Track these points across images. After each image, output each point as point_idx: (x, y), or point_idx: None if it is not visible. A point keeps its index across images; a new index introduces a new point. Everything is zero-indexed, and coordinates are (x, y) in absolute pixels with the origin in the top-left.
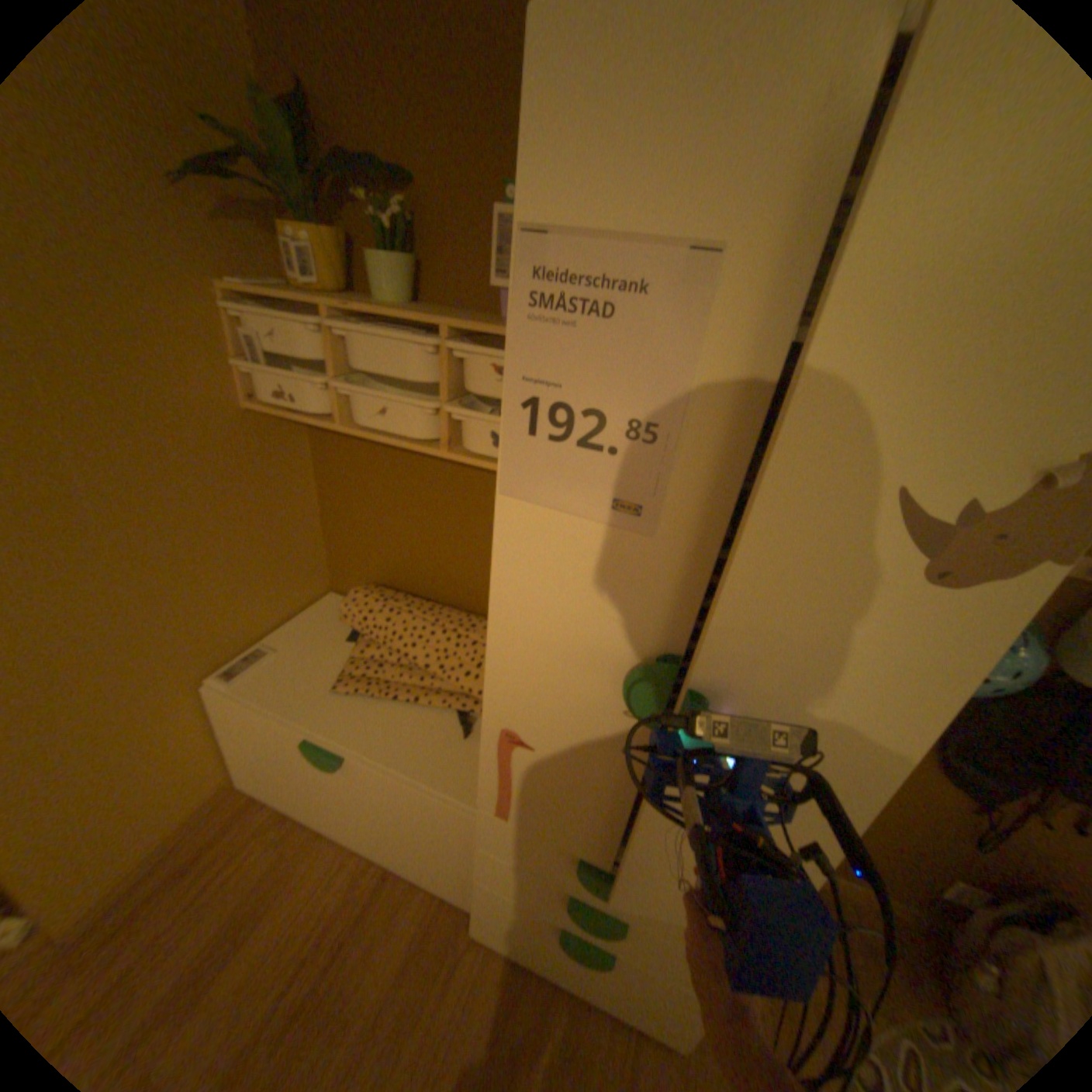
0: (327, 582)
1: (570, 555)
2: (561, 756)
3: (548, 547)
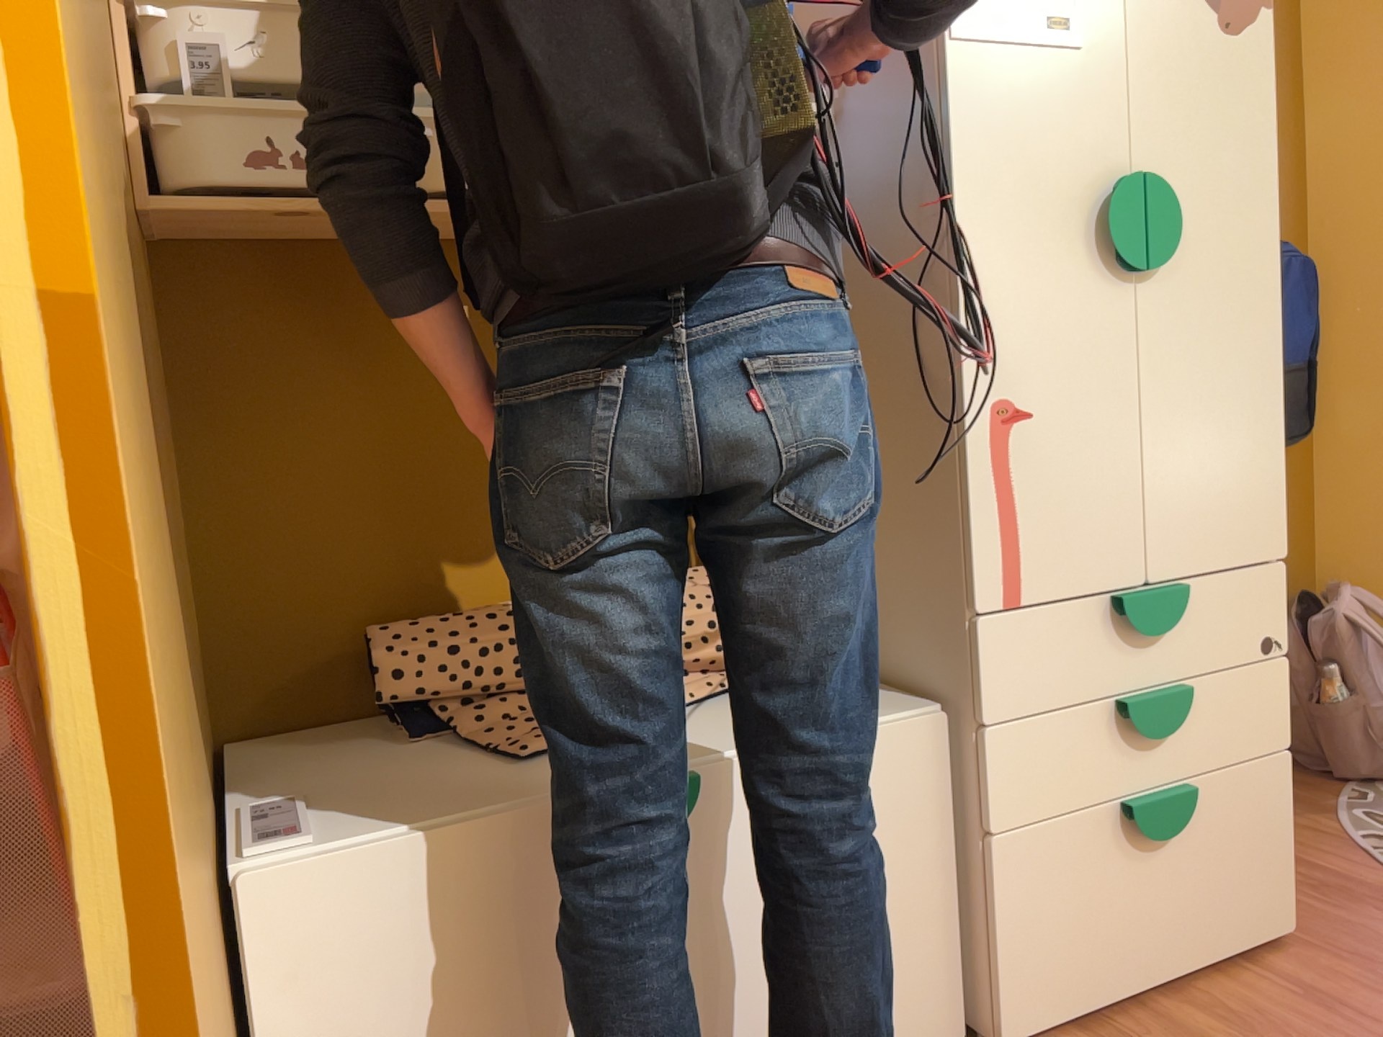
0: (211, 716)
1: (1023, 95)
2: (1062, 404)
3: (1002, 93)
